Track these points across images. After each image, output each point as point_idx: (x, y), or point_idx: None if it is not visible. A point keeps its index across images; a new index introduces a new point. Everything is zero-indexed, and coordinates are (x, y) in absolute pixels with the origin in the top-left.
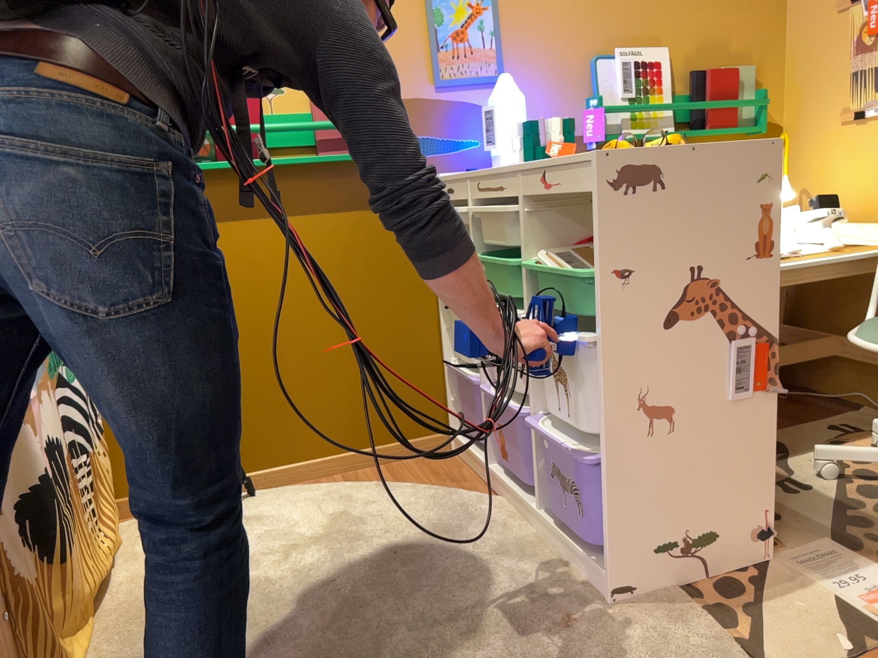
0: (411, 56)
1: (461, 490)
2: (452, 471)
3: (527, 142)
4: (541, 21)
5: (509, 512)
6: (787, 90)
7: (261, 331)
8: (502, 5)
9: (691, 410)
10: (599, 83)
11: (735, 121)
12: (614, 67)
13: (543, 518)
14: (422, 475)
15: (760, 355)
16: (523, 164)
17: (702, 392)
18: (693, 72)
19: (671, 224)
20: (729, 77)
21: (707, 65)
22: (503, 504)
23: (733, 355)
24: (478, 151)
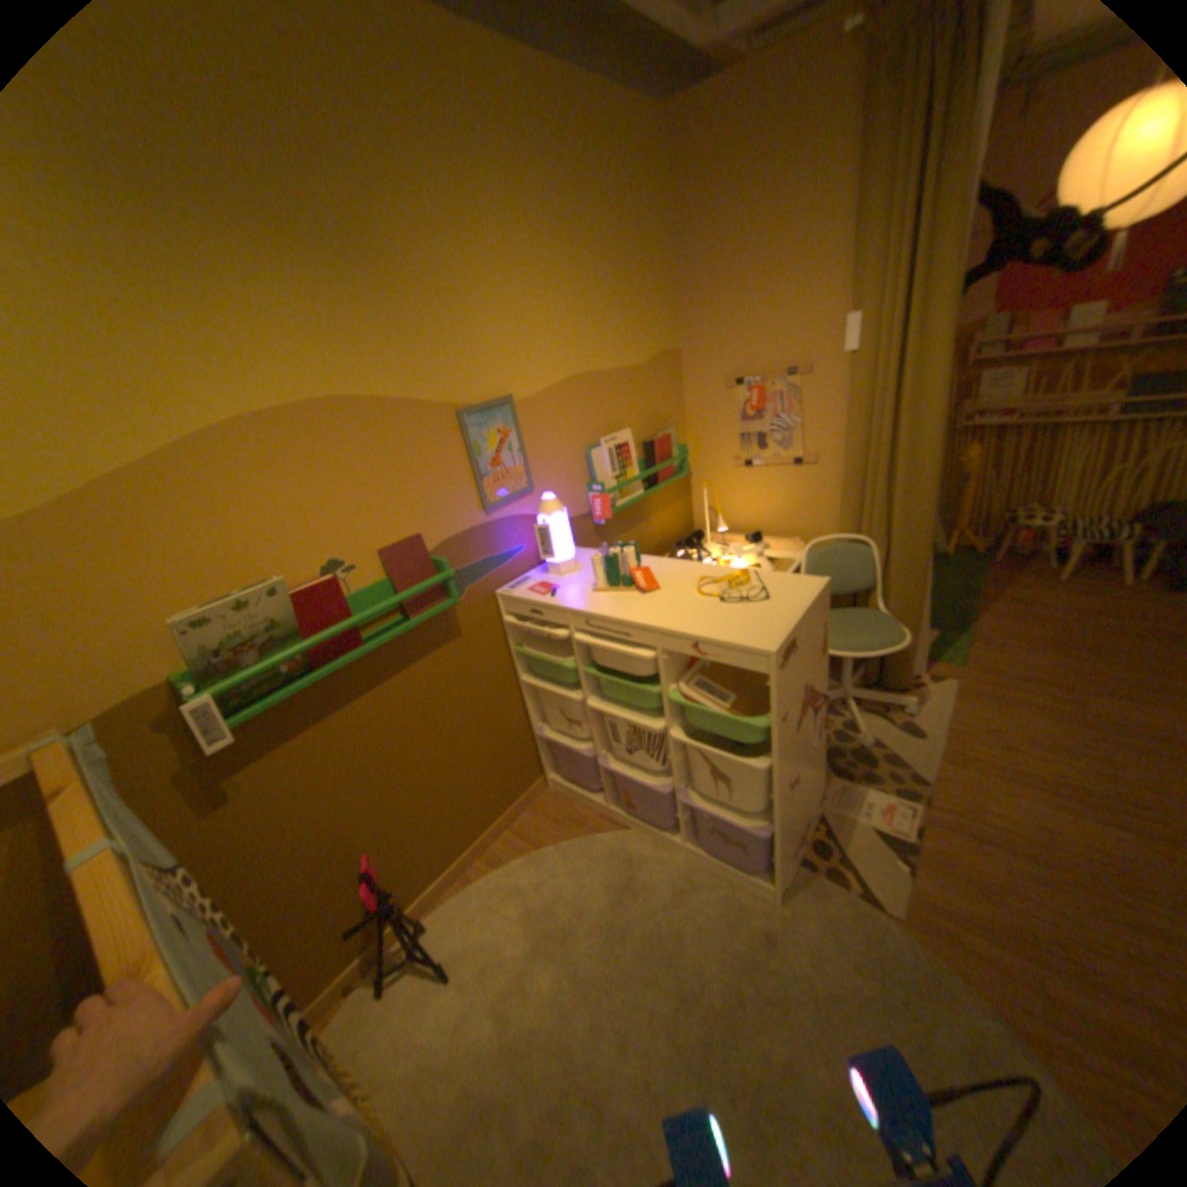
0: (461, 491)
1: (595, 832)
2: (570, 813)
3: (613, 571)
4: (550, 429)
5: (651, 842)
6: (689, 437)
7: (388, 793)
8: (521, 422)
9: (806, 764)
10: (595, 469)
11: (672, 471)
12: (602, 453)
13: (693, 847)
14: (551, 830)
15: (826, 709)
16: (656, 620)
17: (809, 750)
18: (645, 442)
19: (801, 665)
20: (666, 441)
21: (649, 432)
22: (640, 835)
23: (821, 720)
24: (524, 554)
